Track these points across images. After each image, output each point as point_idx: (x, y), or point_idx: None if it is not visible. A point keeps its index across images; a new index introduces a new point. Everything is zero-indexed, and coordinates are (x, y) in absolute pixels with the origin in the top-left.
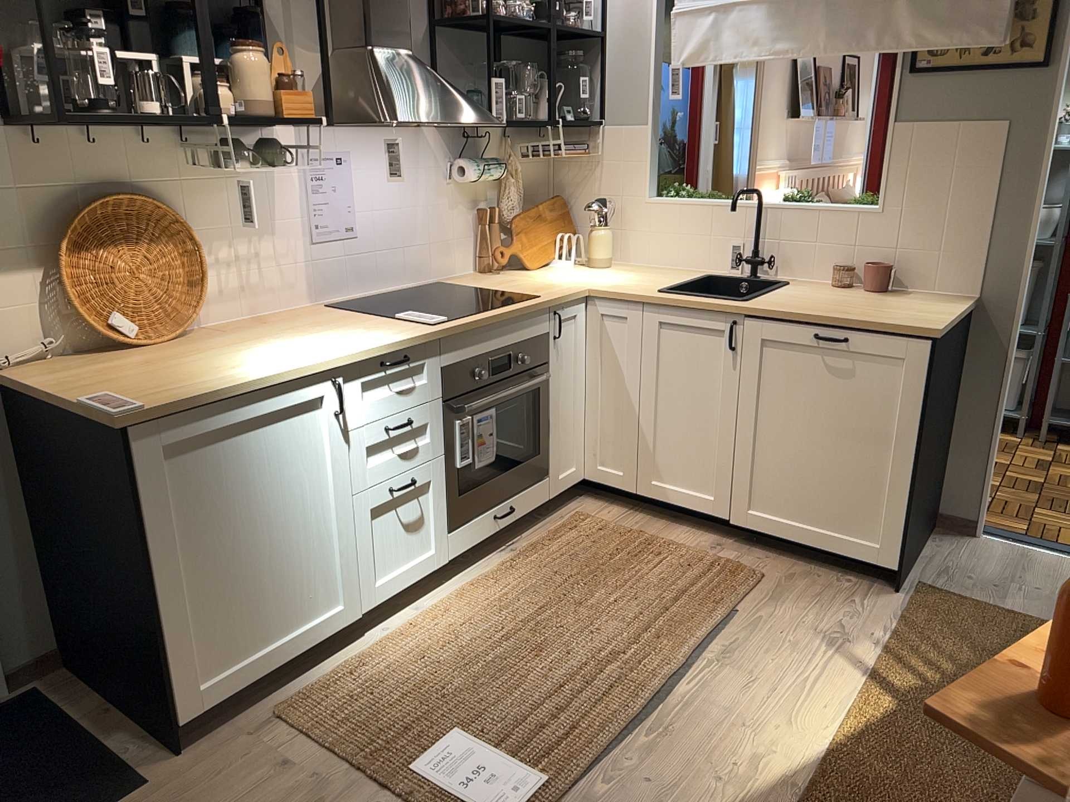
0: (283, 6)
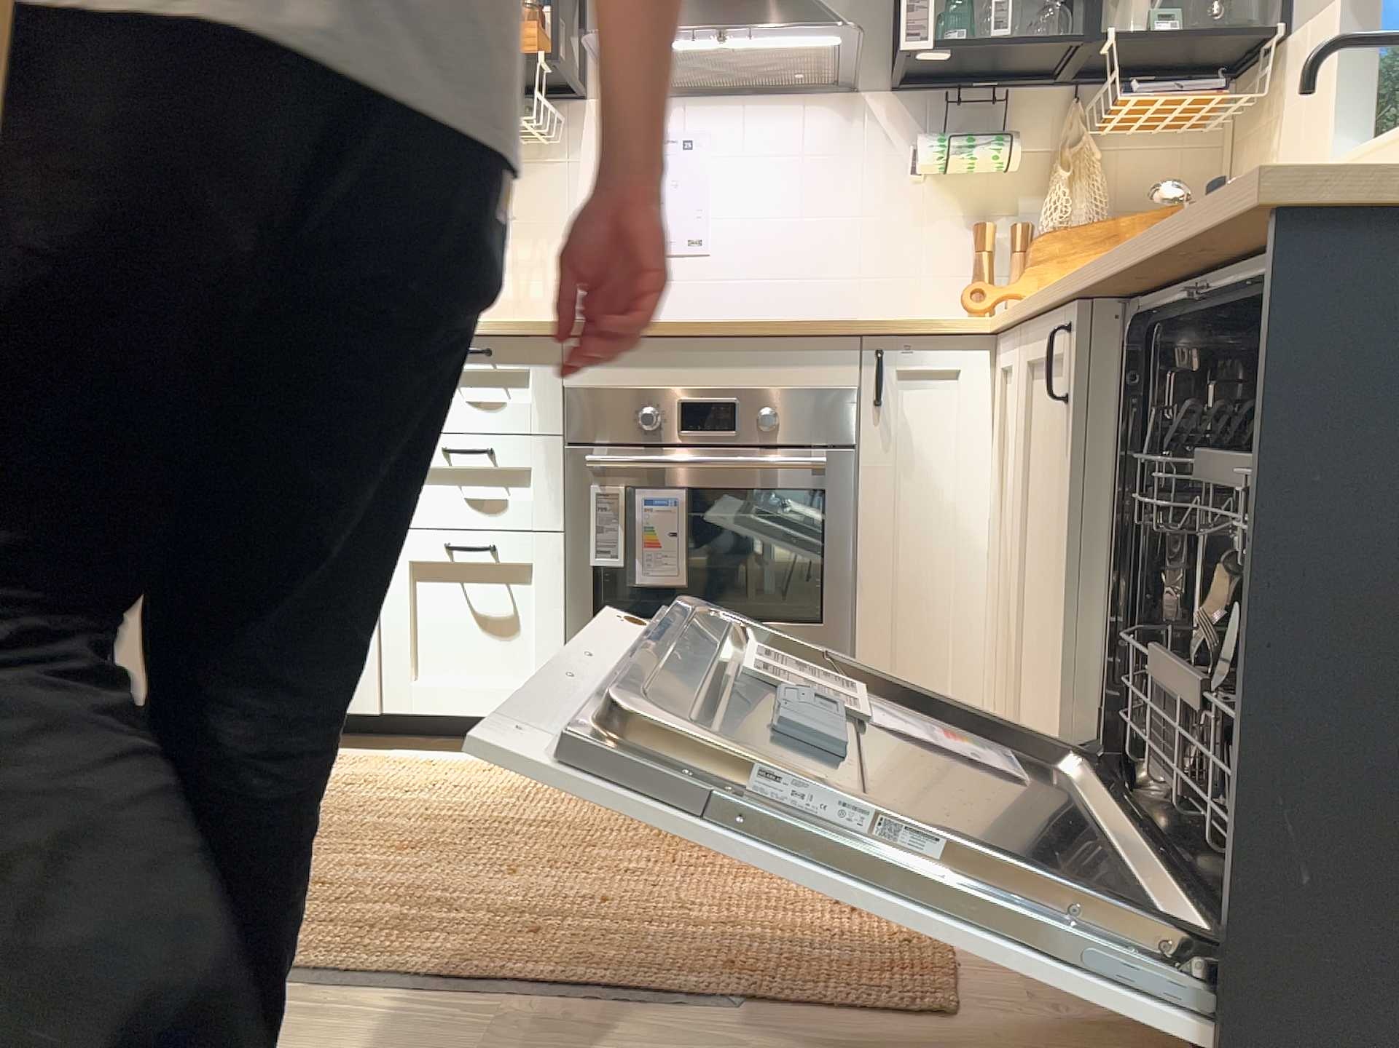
0: None
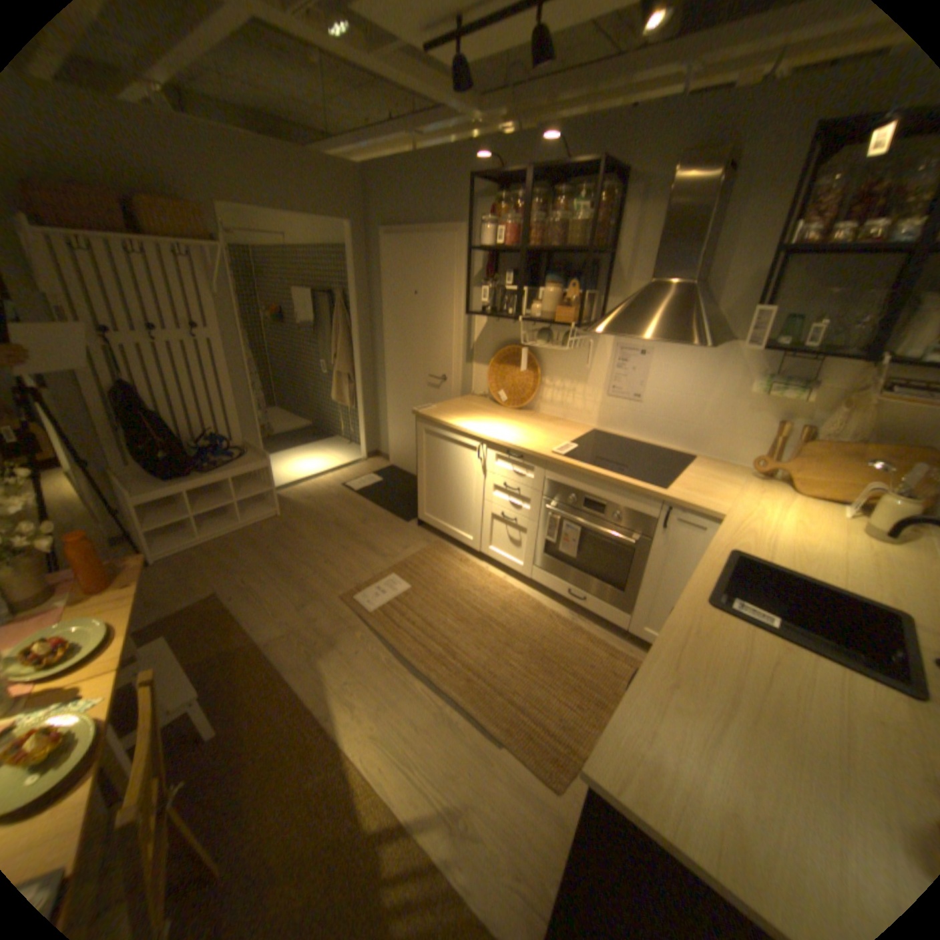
0: (631, 254)
